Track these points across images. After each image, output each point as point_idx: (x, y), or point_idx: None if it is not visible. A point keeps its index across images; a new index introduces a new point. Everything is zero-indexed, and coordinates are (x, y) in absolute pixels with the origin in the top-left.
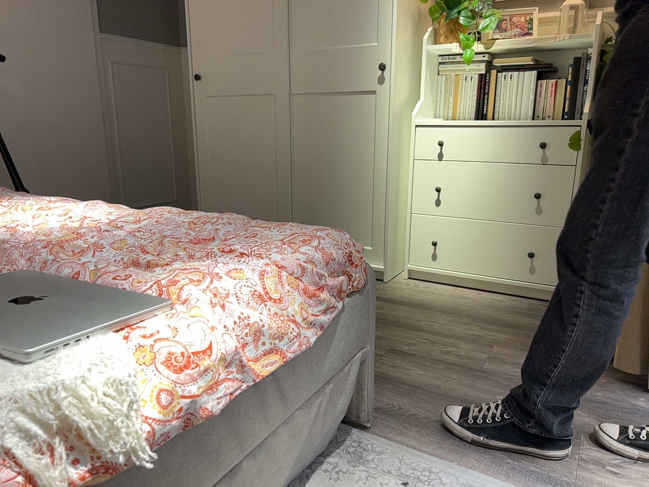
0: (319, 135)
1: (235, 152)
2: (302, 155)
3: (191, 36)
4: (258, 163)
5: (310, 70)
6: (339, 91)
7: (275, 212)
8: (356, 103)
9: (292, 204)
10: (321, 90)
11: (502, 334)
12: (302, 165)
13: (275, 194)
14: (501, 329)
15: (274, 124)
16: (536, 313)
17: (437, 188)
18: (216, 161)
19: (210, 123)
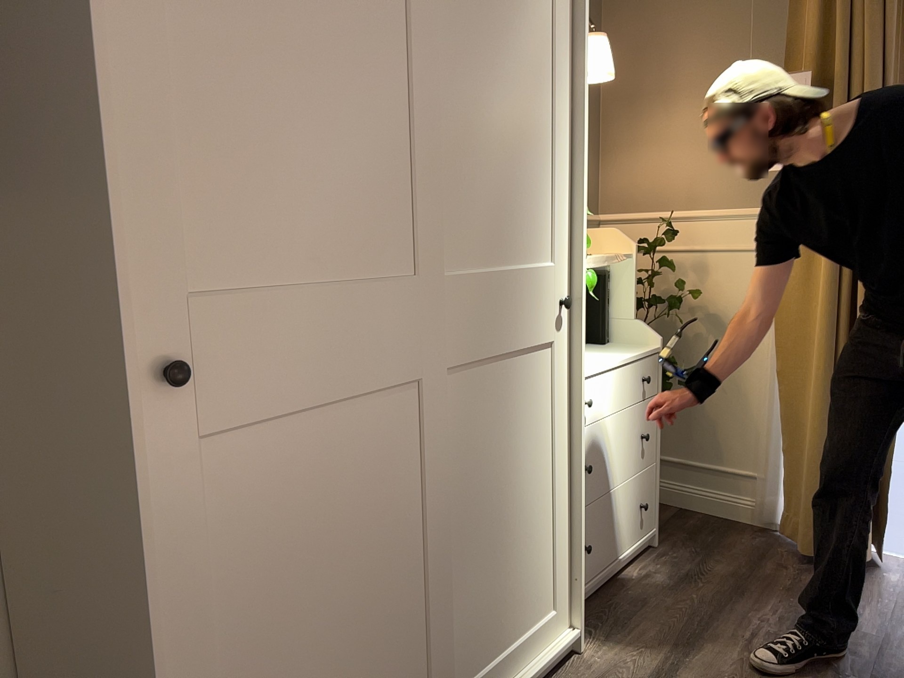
0: (485, 445)
1: (313, 581)
2: (457, 502)
3: (130, 201)
4: (382, 573)
5: (472, 312)
6: (513, 350)
7: (424, 673)
8: (533, 365)
9: (448, 625)
10: (490, 352)
11: (760, 601)
12: (457, 525)
13: (423, 626)
14: (742, 598)
15: (420, 453)
16: (681, 566)
17: (591, 469)
18: (242, 648)
19: (219, 525)
